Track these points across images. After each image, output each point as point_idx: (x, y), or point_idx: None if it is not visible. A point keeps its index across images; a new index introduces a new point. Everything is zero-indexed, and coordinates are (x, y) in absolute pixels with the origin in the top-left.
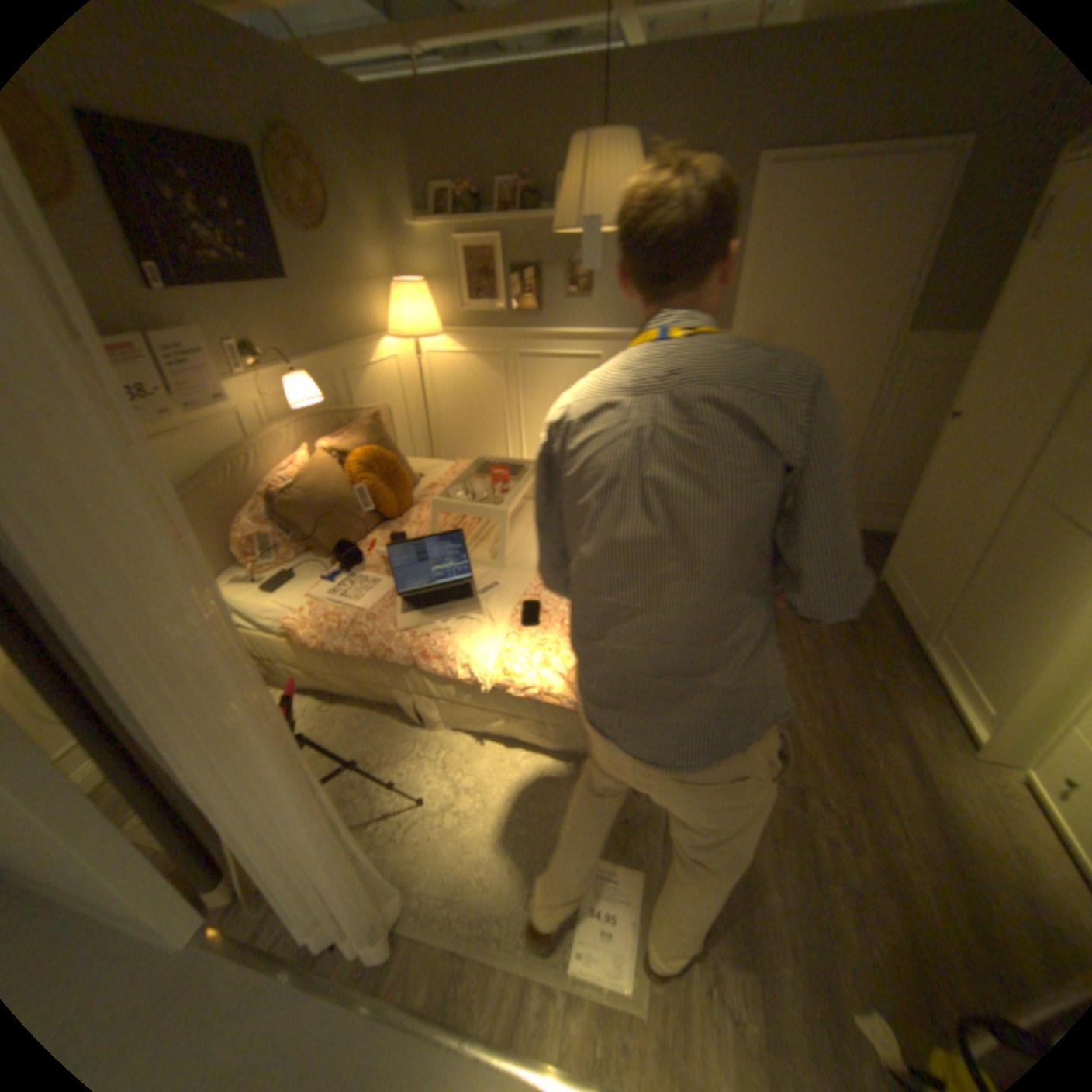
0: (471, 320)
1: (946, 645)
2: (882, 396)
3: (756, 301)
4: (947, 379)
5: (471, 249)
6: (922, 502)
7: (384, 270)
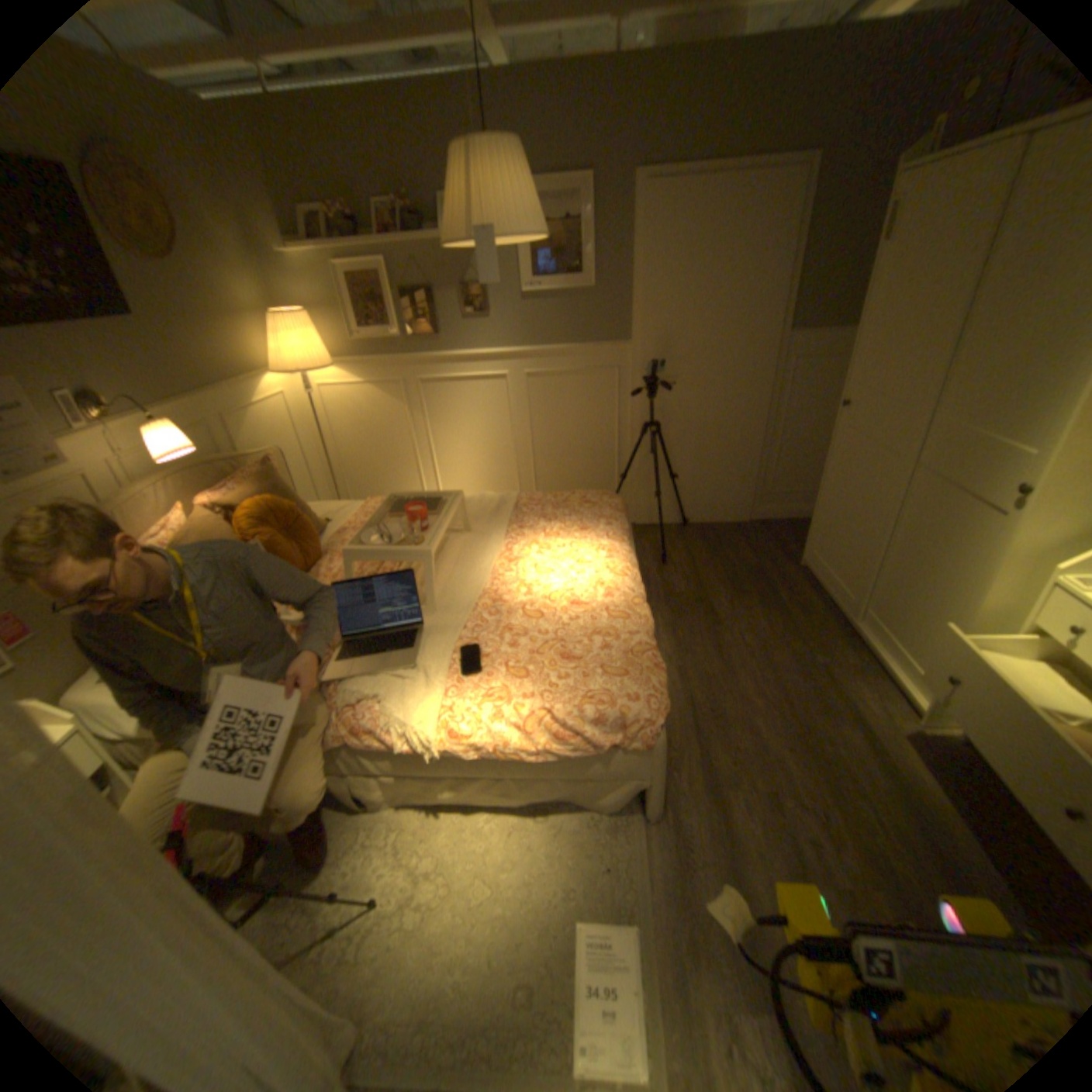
0: (364, 348)
1: (873, 619)
2: (775, 392)
3: (651, 311)
4: (828, 372)
5: (354, 274)
6: (828, 487)
7: (257, 300)
